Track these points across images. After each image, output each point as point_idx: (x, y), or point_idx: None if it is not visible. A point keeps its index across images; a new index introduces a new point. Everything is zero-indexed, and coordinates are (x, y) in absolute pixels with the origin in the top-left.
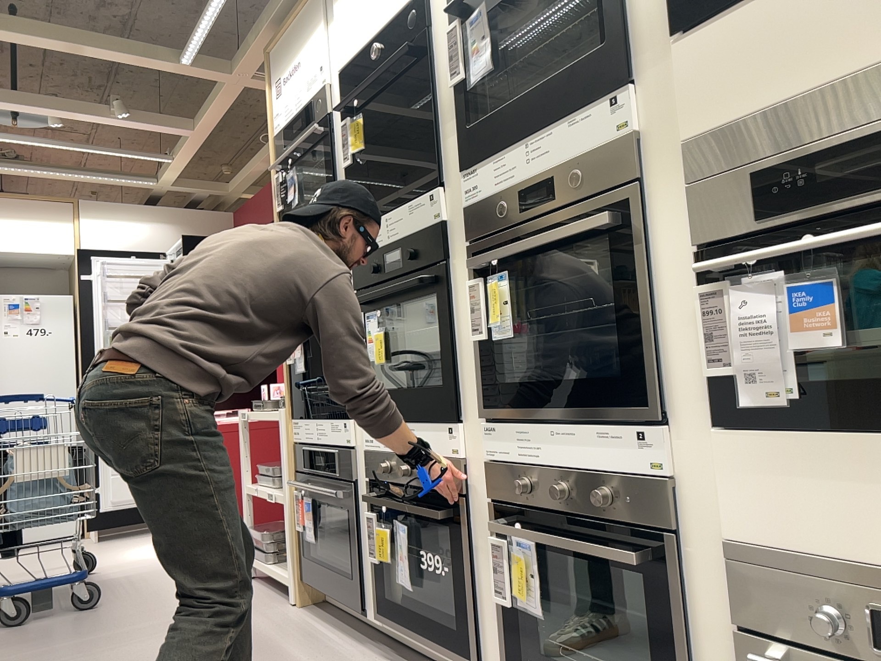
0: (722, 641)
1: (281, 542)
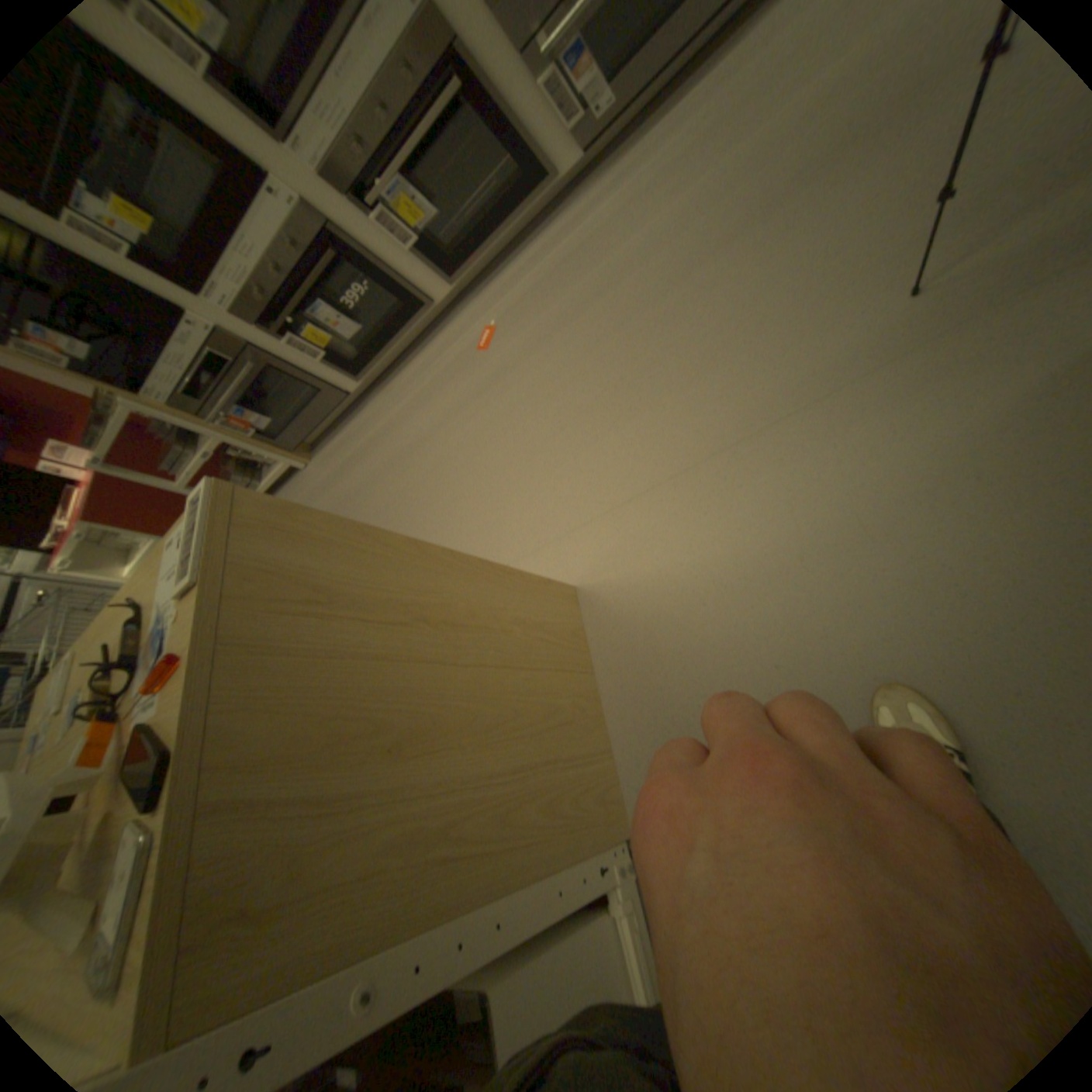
0: (517, 75)
1: (247, 471)
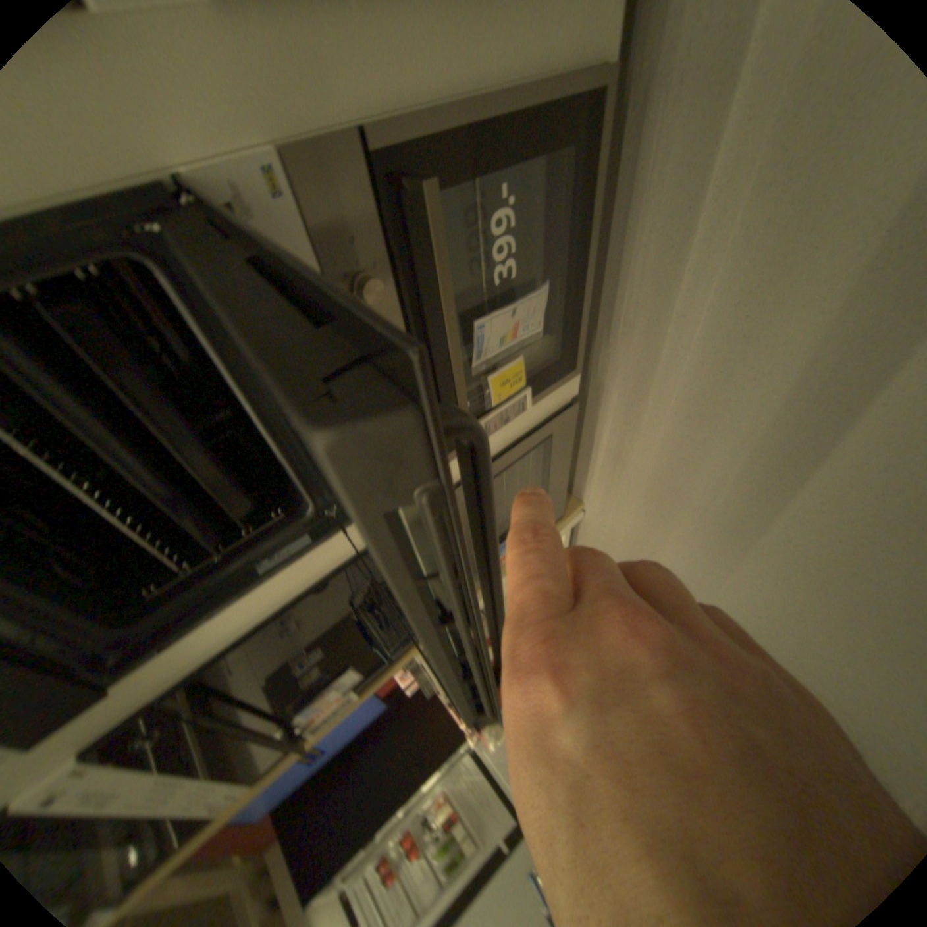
0: None
1: None
